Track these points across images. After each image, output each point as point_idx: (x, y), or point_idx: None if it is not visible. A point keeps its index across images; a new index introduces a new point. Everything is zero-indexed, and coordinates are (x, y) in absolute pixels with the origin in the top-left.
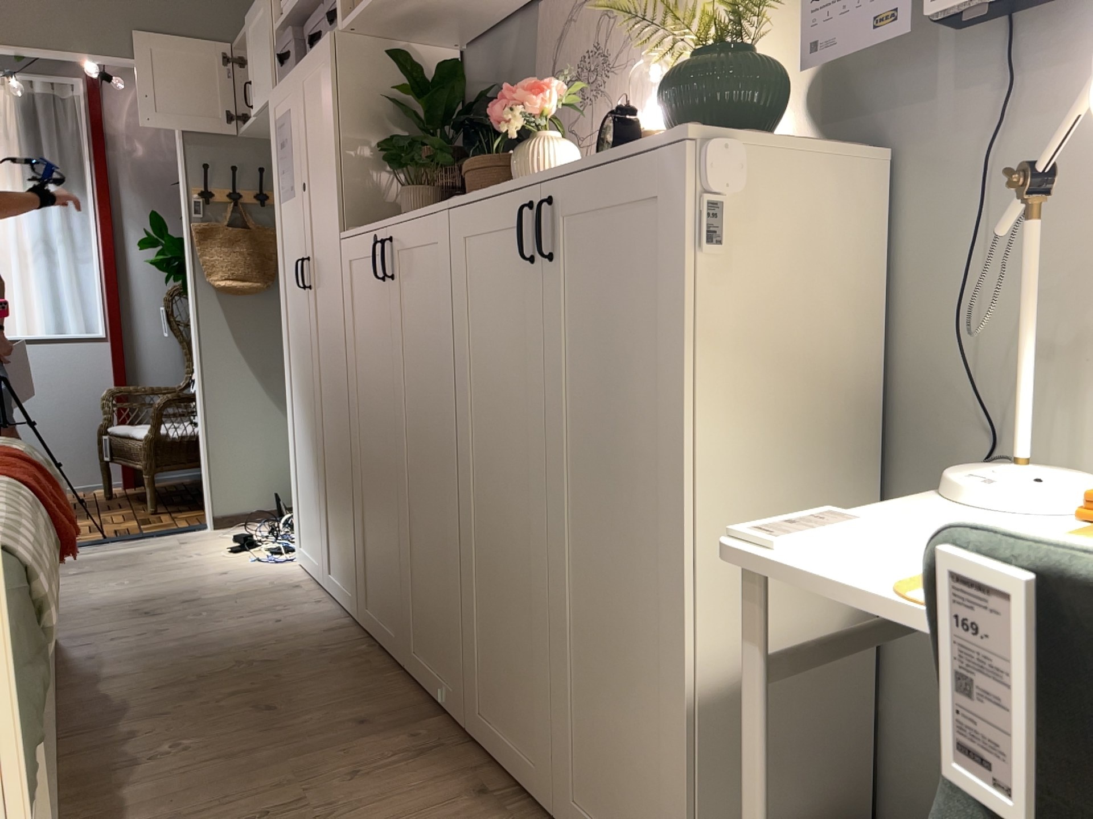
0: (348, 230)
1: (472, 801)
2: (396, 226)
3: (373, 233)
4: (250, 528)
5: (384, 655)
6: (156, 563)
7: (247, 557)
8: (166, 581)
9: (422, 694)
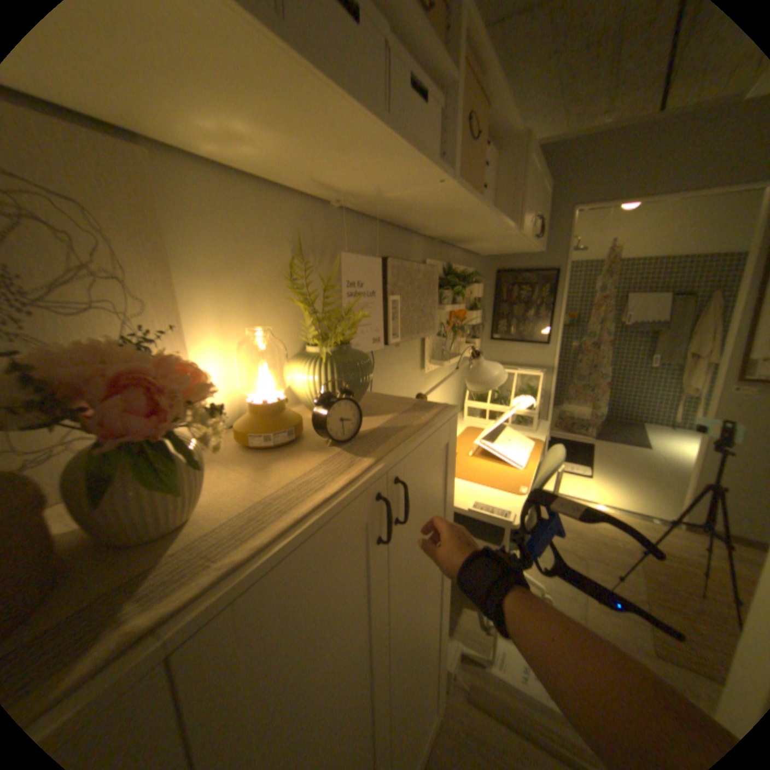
0: None
1: None
2: None
3: None
4: None
5: None
6: None
7: None
8: None
9: None
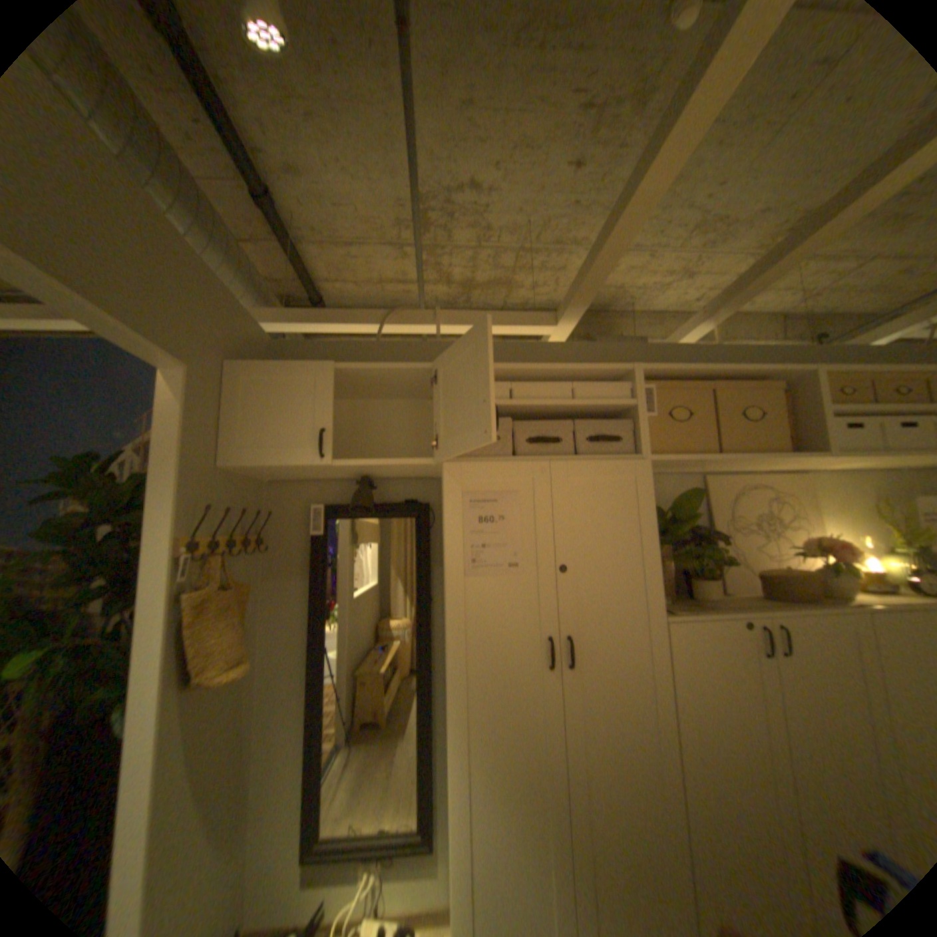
0: (681, 615)
1: None
2: (793, 619)
3: (746, 622)
4: None
5: None
6: None
7: None
8: None
9: None
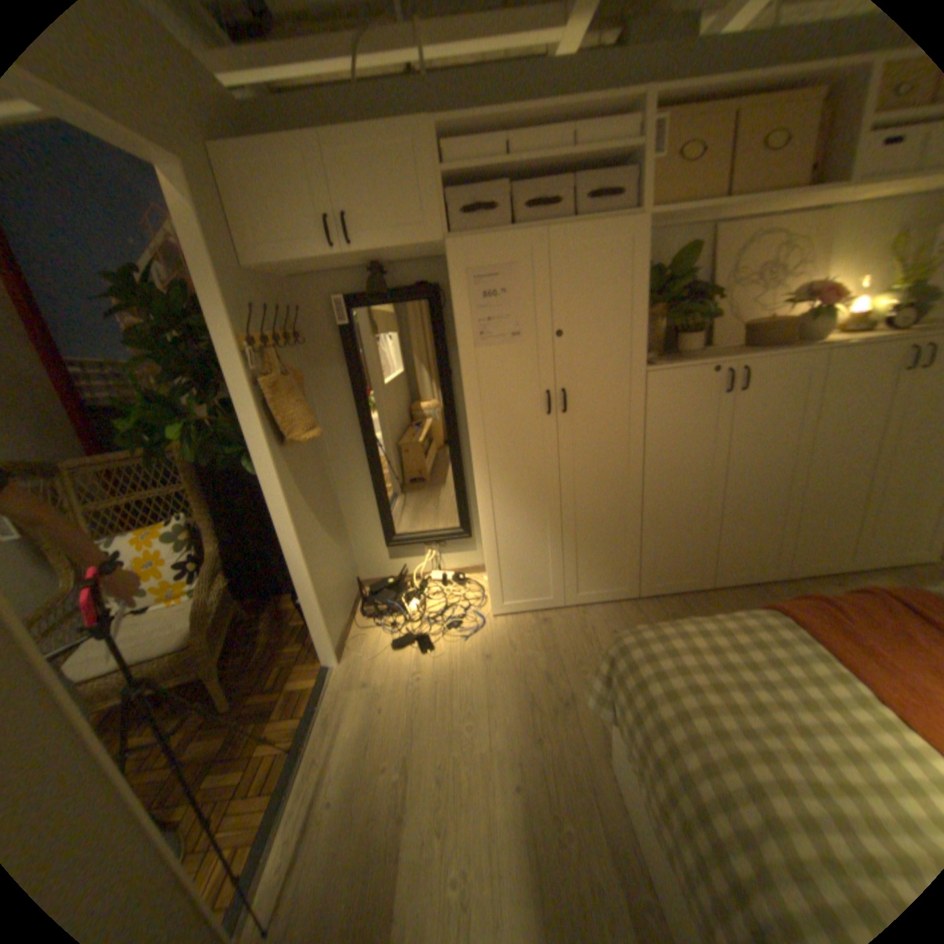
0: (660, 365)
1: (842, 589)
2: (758, 361)
3: (716, 366)
4: (361, 639)
5: (684, 595)
6: (416, 704)
7: (451, 643)
8: (483, 694)
9: (738, 588)
